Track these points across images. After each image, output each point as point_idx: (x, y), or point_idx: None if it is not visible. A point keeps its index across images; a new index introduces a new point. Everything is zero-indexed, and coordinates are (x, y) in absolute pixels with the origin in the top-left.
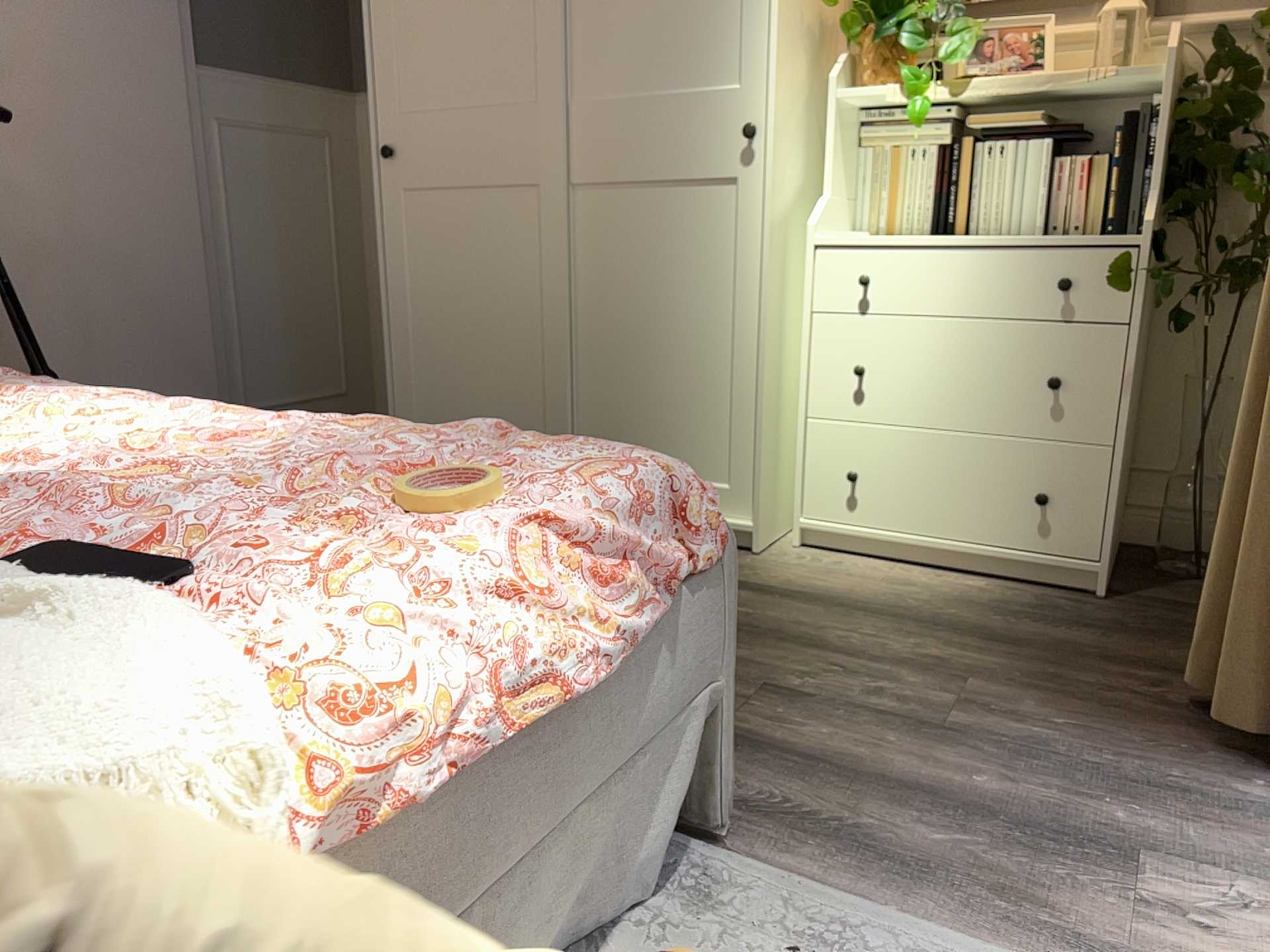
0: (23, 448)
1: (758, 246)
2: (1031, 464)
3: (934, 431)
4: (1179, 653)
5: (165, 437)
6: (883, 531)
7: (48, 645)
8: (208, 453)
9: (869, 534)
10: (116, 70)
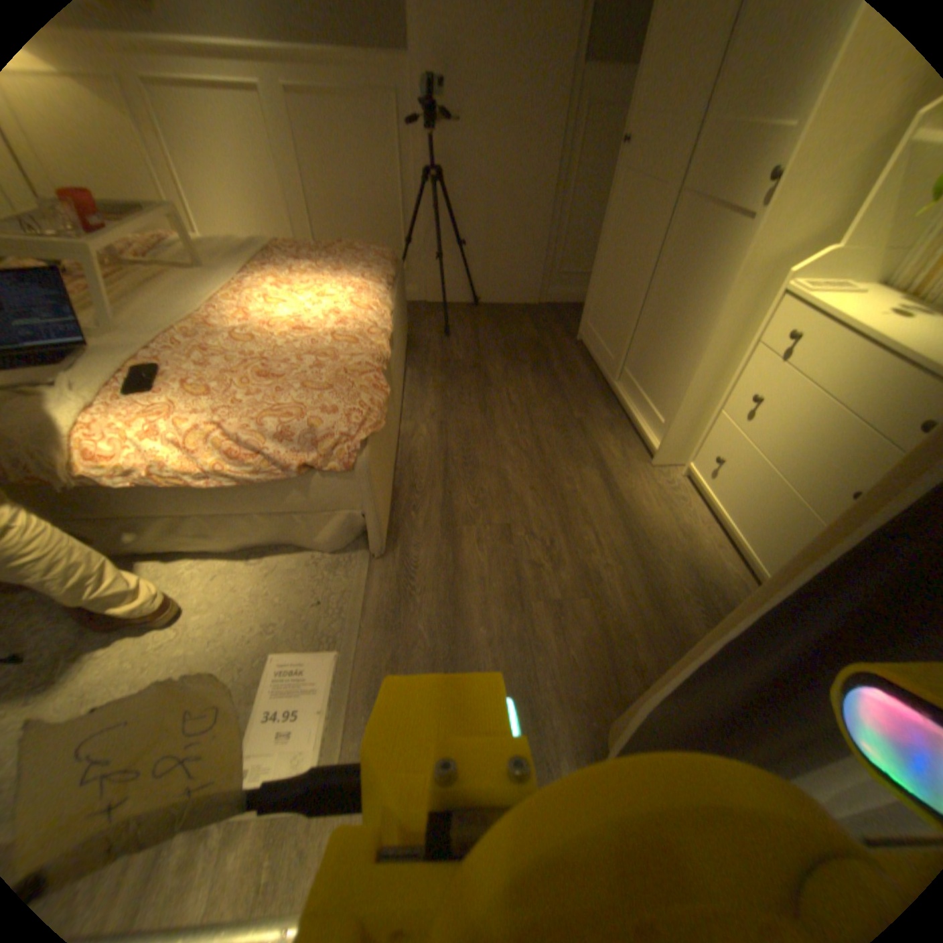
0: (281, 303)
1: (742, 276)
2: (812, 533)
3: (775, 467)
4: None
5: (297, 316)
6: (719, 500)
7: (88, 394)
8: (280, 331)
9: (712, 496)
10: (531, 71)
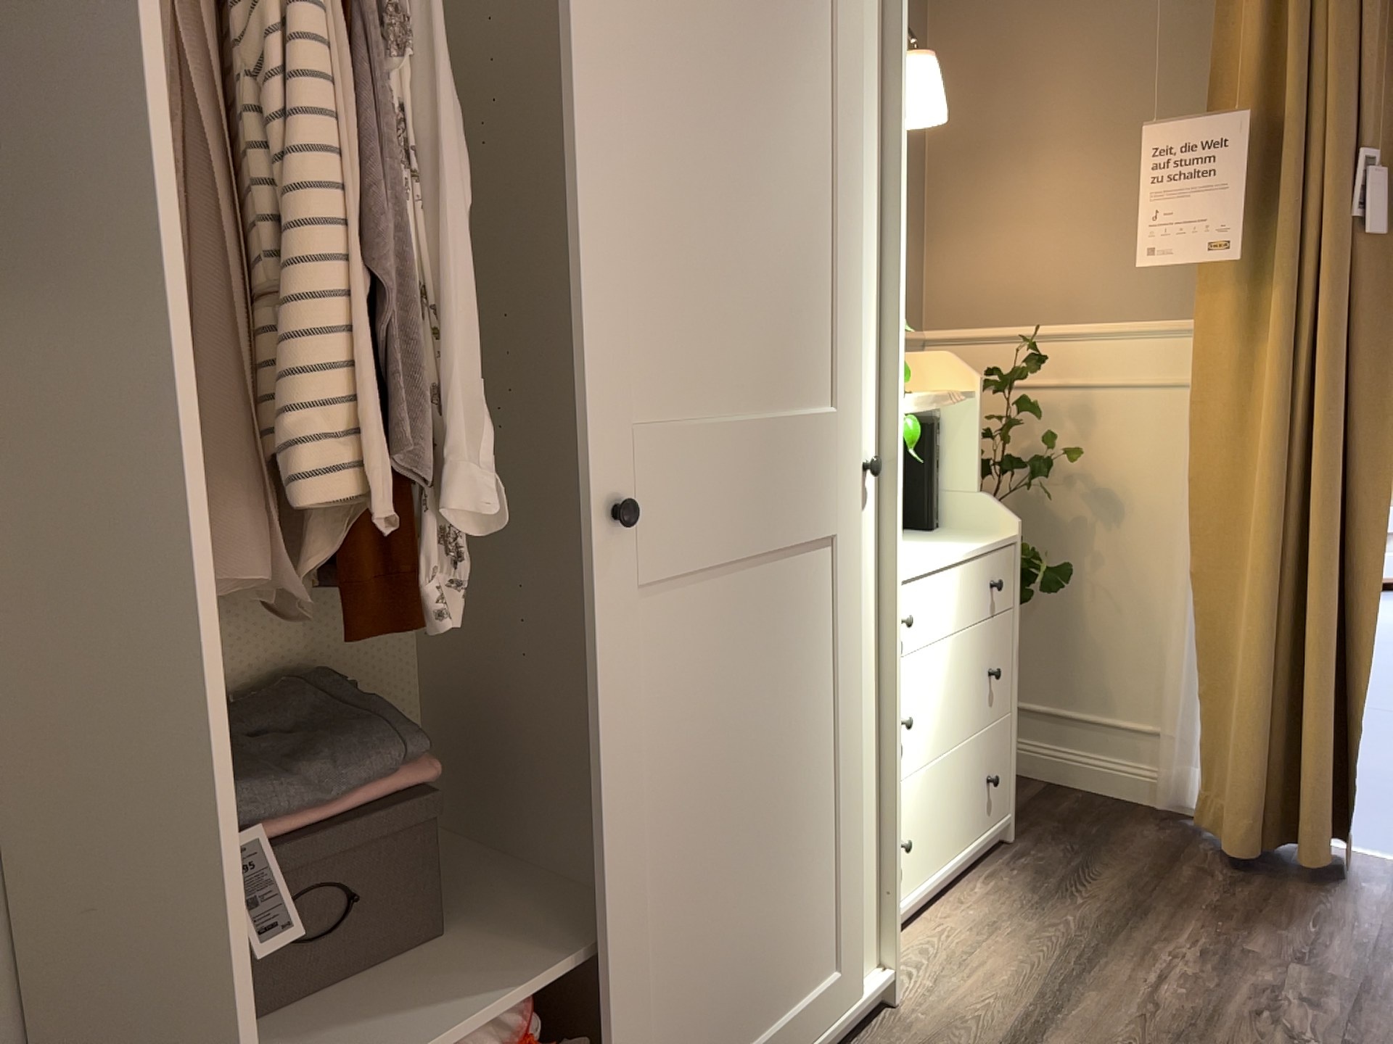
0: None
1: (874, 609)
2: (984, 752)
3: (941, 758)
4: (1125, 847)
5: None
6: (919, 890)
7: None
8: None
9: (913, 901)
10: None
